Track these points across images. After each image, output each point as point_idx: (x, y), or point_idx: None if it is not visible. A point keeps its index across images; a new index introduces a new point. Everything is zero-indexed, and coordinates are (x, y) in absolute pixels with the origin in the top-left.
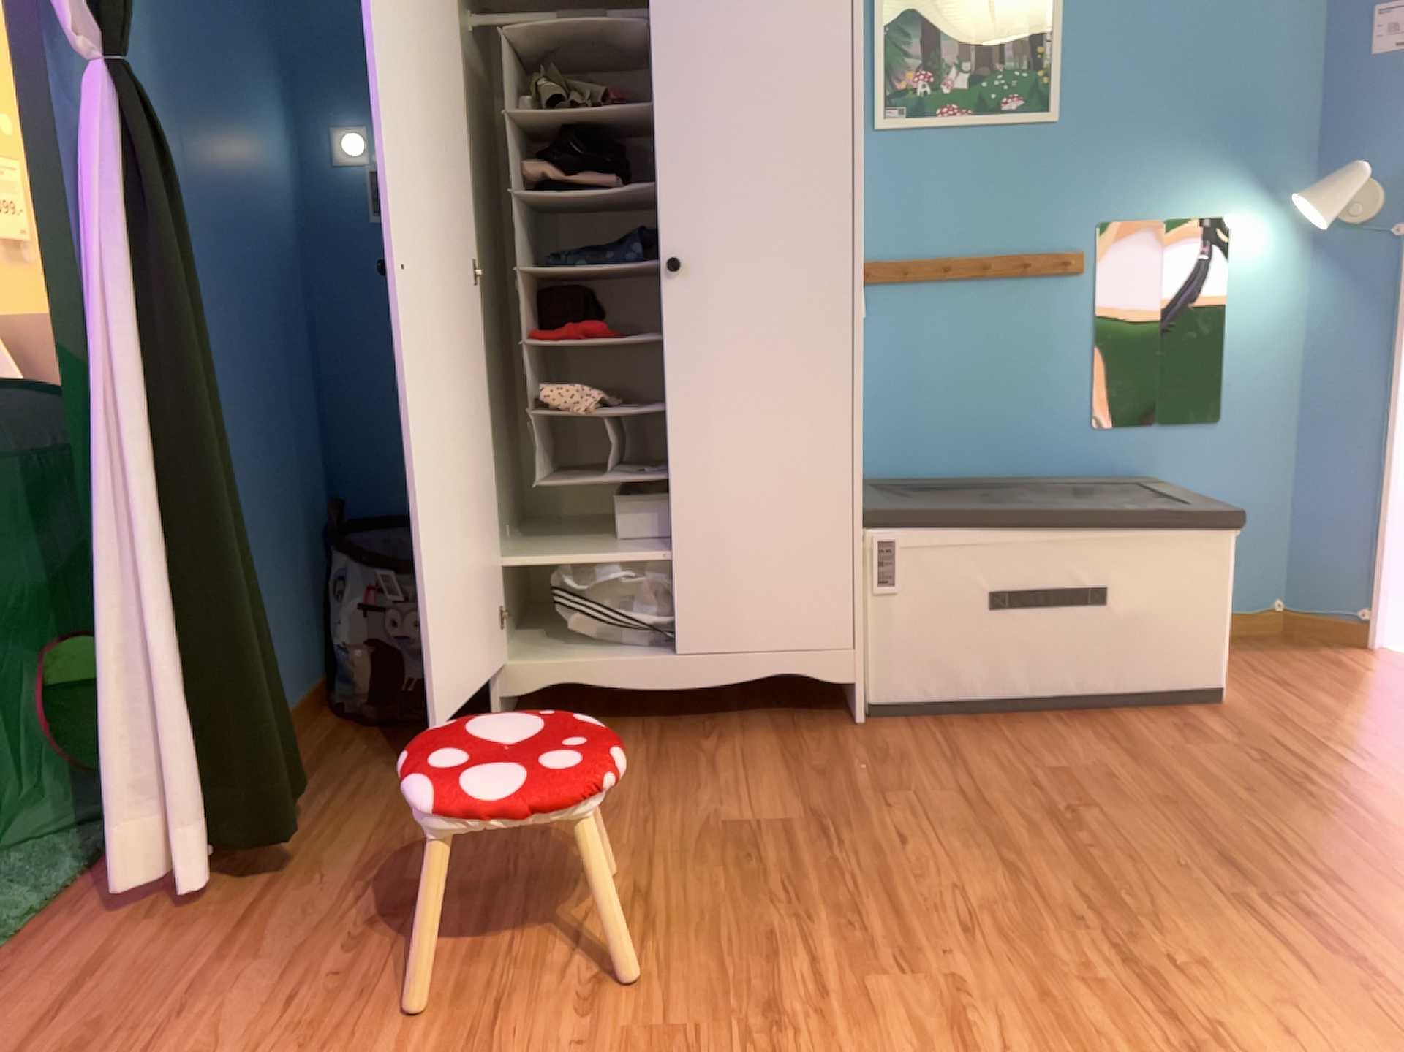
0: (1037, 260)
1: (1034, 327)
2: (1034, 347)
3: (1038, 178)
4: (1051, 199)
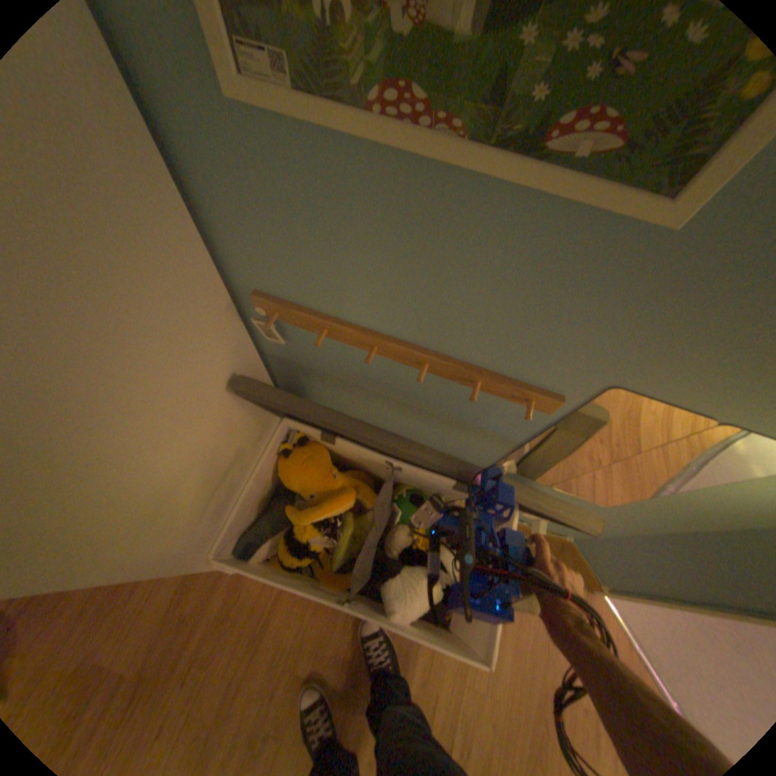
0: (501, 382)
1: (473, 413)
2: (466, 421)
3: (564, 303)
4: (569, 337)
